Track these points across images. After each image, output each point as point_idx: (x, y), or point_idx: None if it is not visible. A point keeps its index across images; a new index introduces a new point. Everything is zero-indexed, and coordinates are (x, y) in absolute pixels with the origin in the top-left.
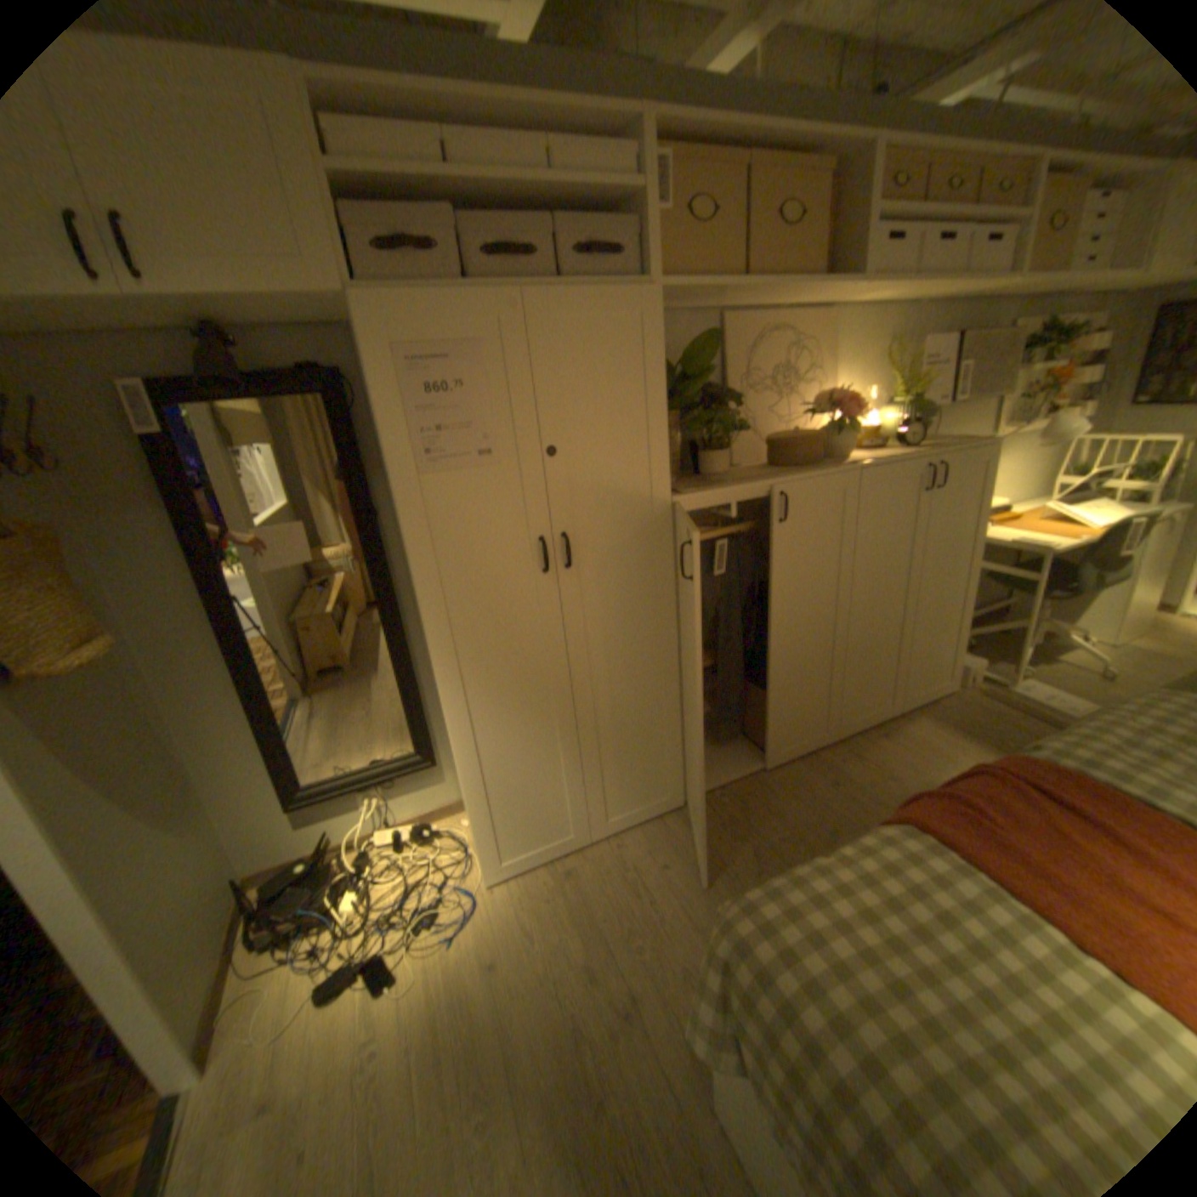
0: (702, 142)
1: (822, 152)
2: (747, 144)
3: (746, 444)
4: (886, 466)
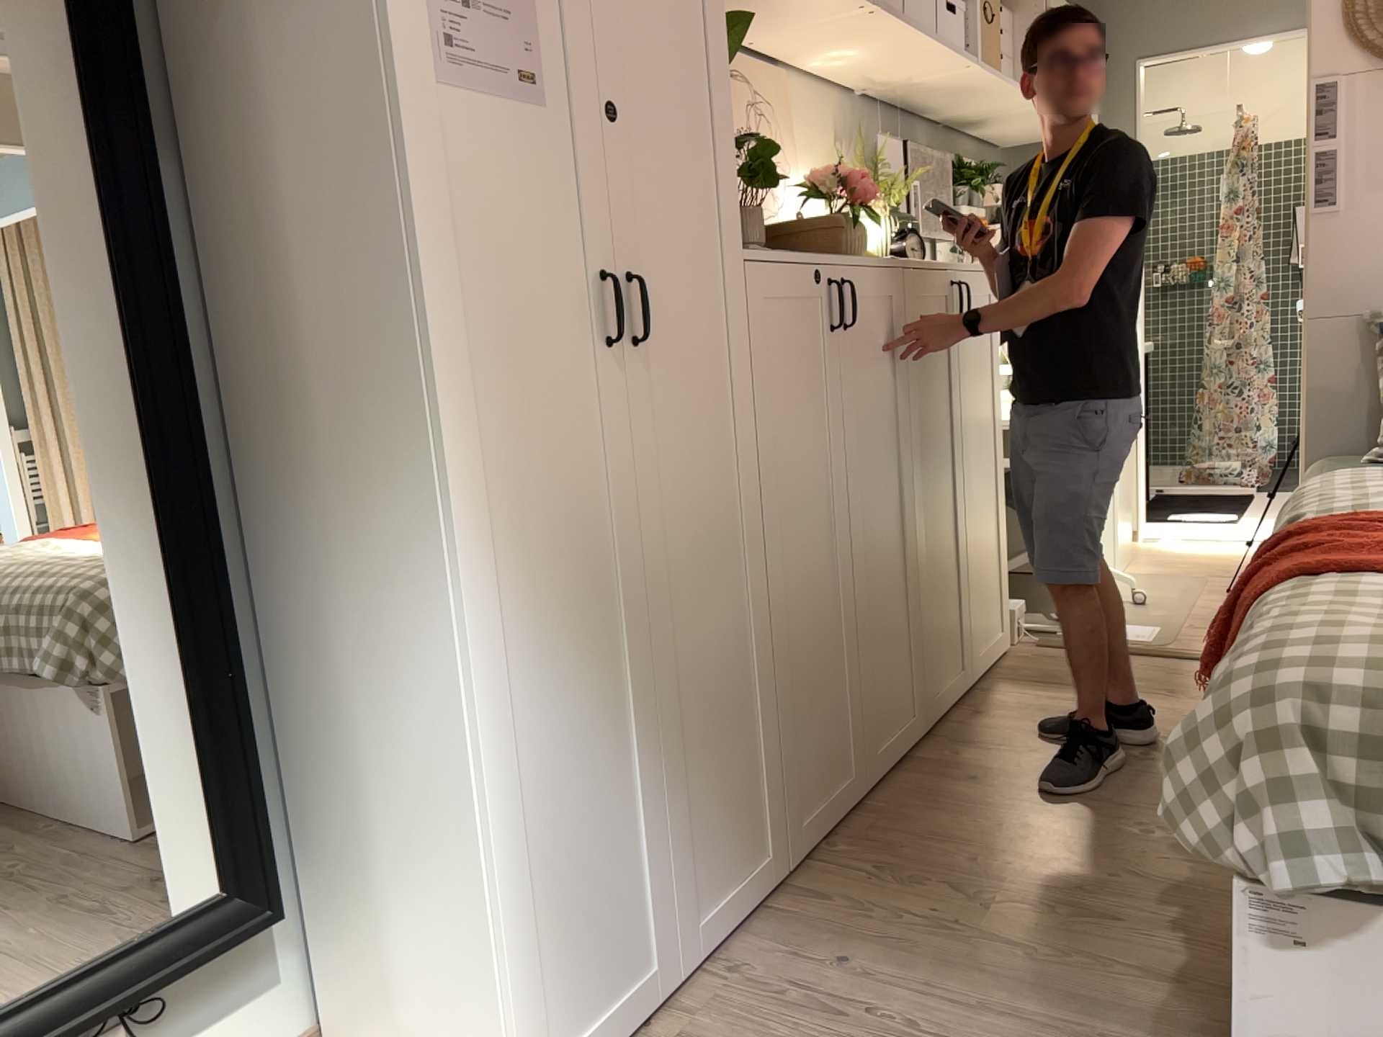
0: None
1: None
2: None
3: None
4: (921, 270)
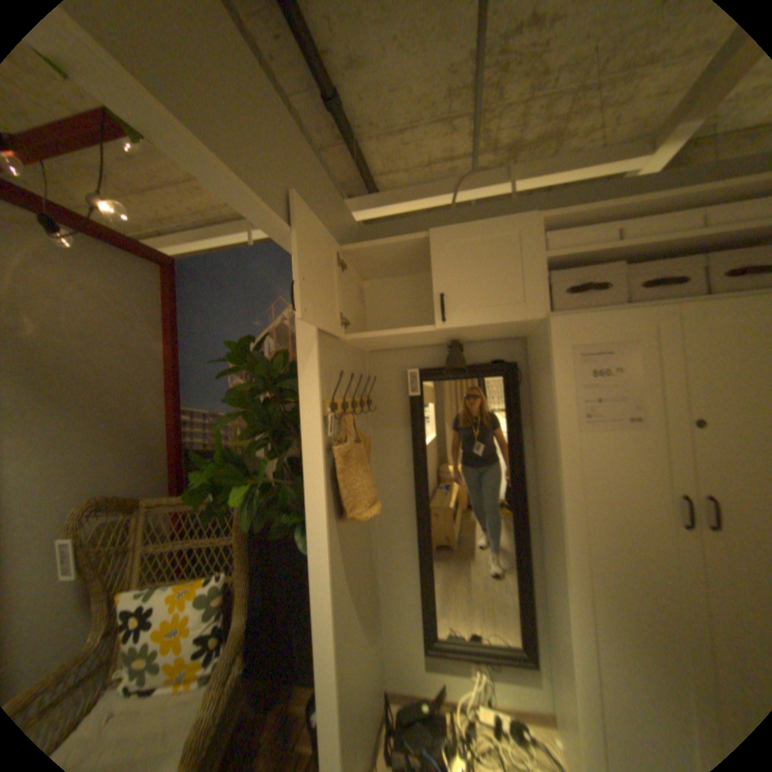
0: None
1: None
2: None
3: None
4: None
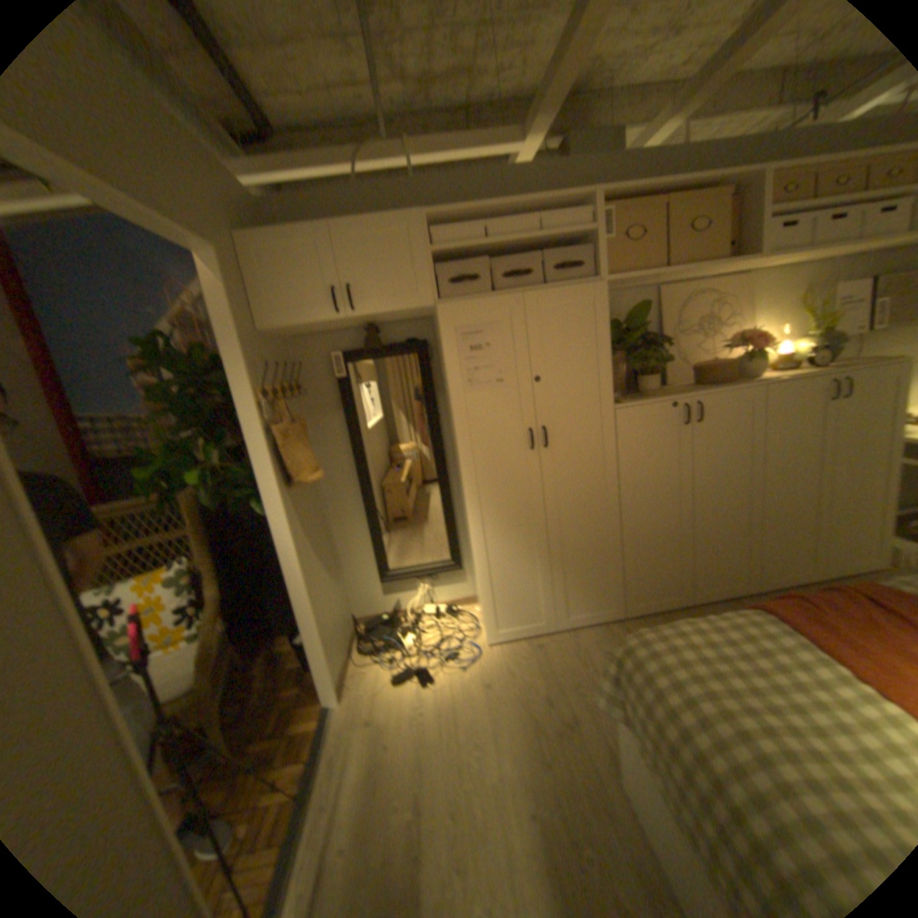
0: (636, 196)
1: (725, 183)
2: (667, 191)
3: (679, 372)
4: (791, 382)
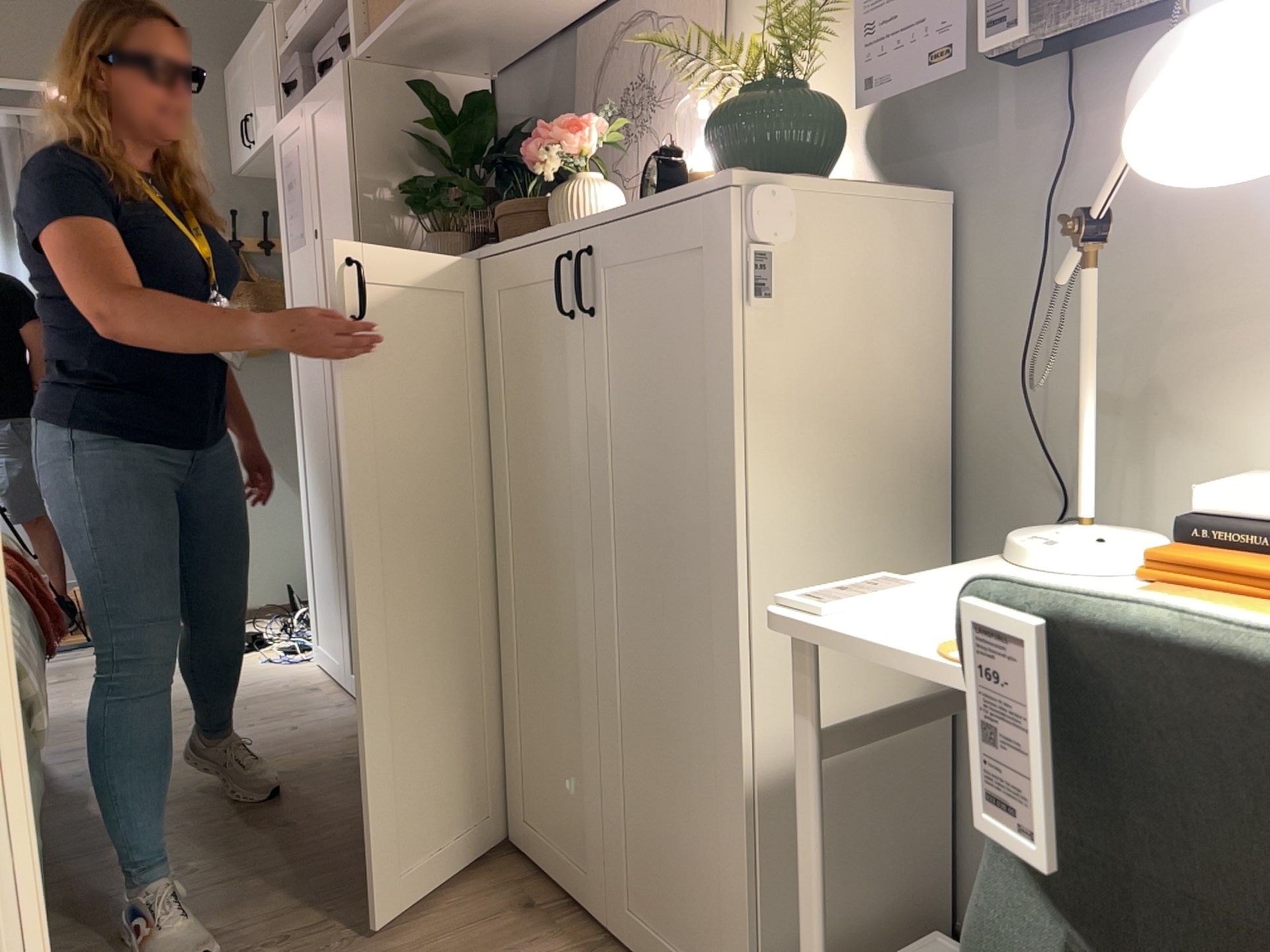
0: None
1: None
2: None
3: None
4: (506, 255)
